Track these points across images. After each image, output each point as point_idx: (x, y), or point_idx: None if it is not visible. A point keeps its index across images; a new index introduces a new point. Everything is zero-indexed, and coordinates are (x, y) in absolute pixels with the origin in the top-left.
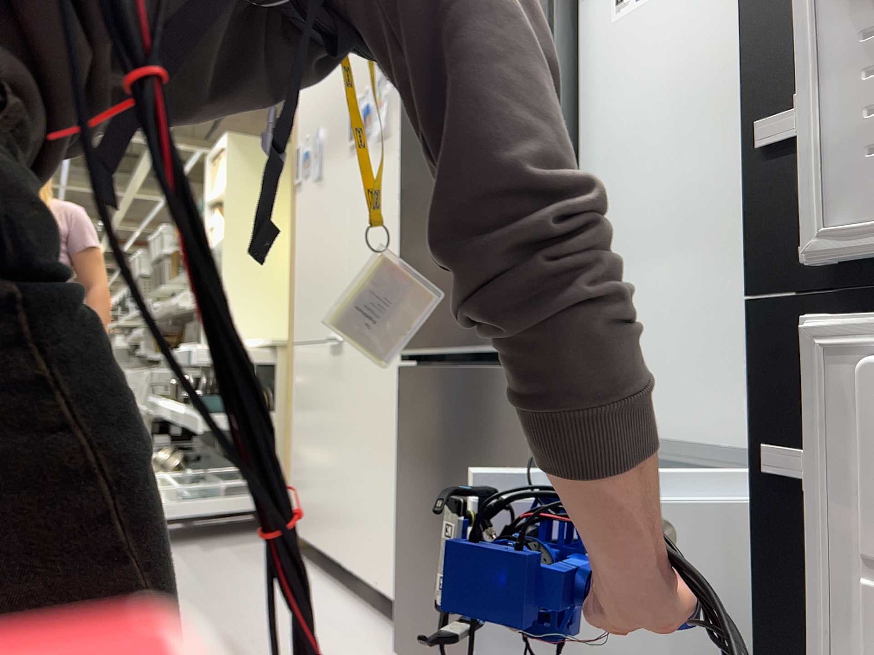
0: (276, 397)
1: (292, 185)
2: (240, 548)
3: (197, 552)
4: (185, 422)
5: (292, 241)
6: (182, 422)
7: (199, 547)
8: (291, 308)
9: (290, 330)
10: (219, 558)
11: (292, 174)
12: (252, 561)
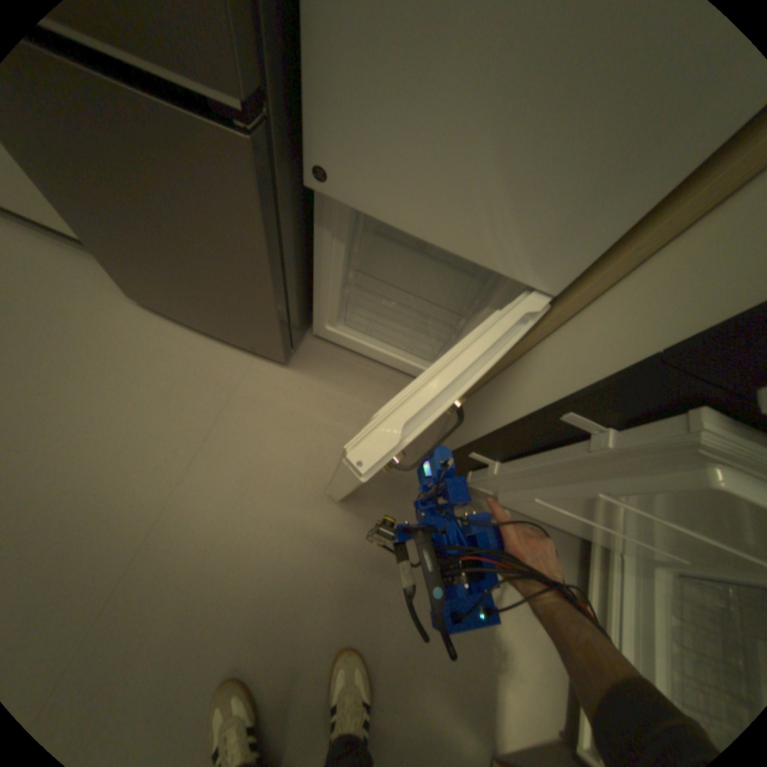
0: None
1: None
2: None
3: None
4: None
5: None
6: None
7: None
8: None
9: None
10: None
11: None
12: None
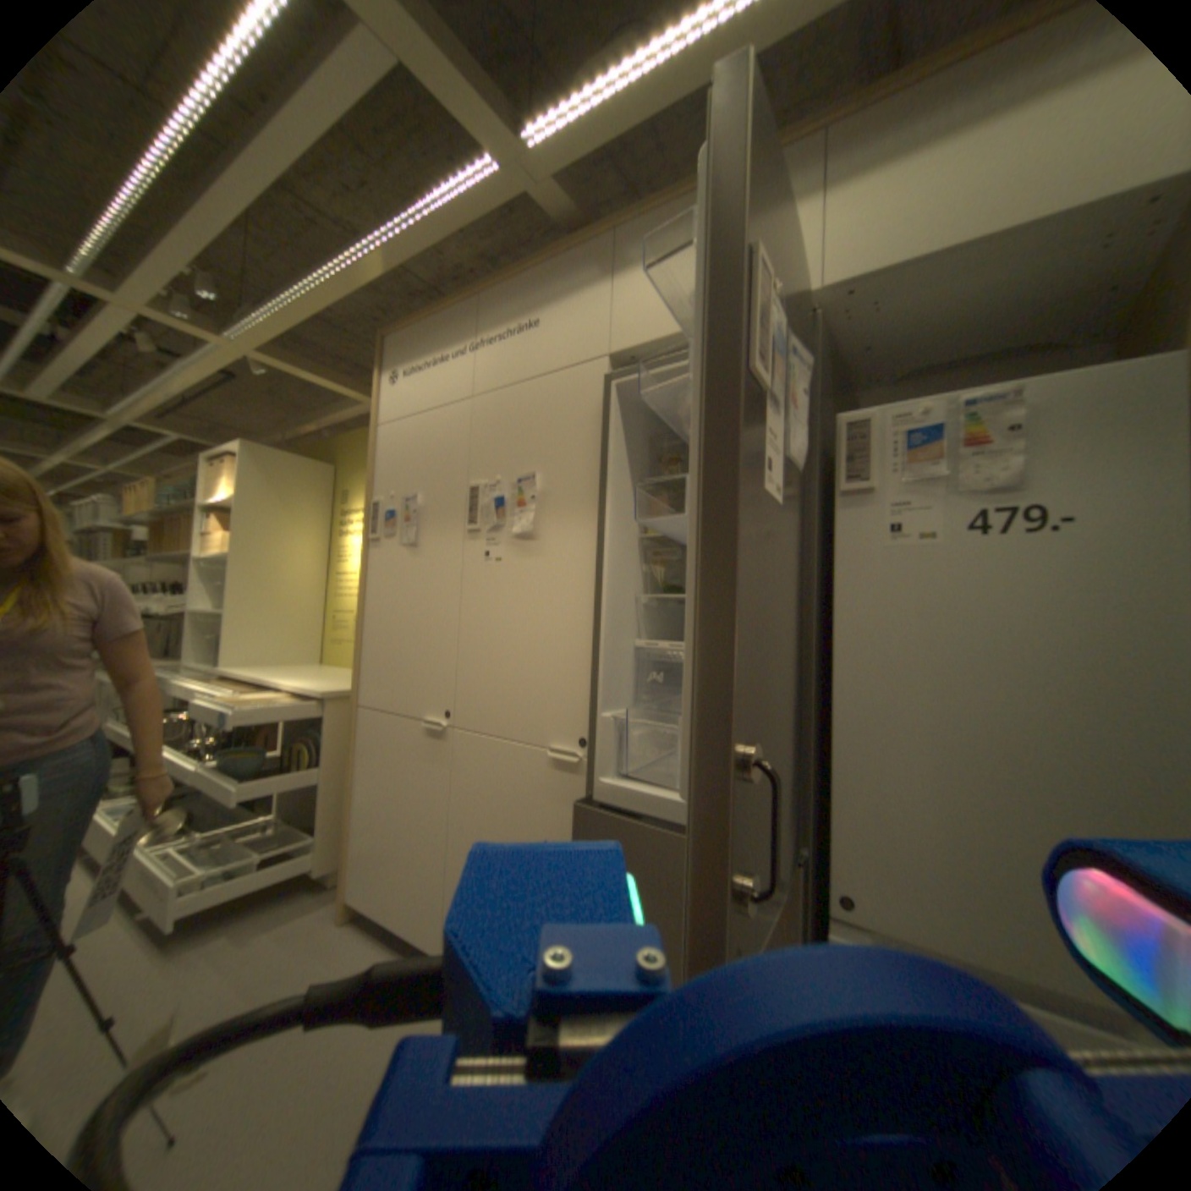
0: (319, 750)
1: (367, 539)
2: (282, 932)
3: (228, 951)
4: (198, 785)
5: (363, 597)
6: (193, 783)
7: (228, 941)
8: (359, 668)
9: (357, 692)
10: (263, 958)
11: (368, 527)
12: (308, 956)
